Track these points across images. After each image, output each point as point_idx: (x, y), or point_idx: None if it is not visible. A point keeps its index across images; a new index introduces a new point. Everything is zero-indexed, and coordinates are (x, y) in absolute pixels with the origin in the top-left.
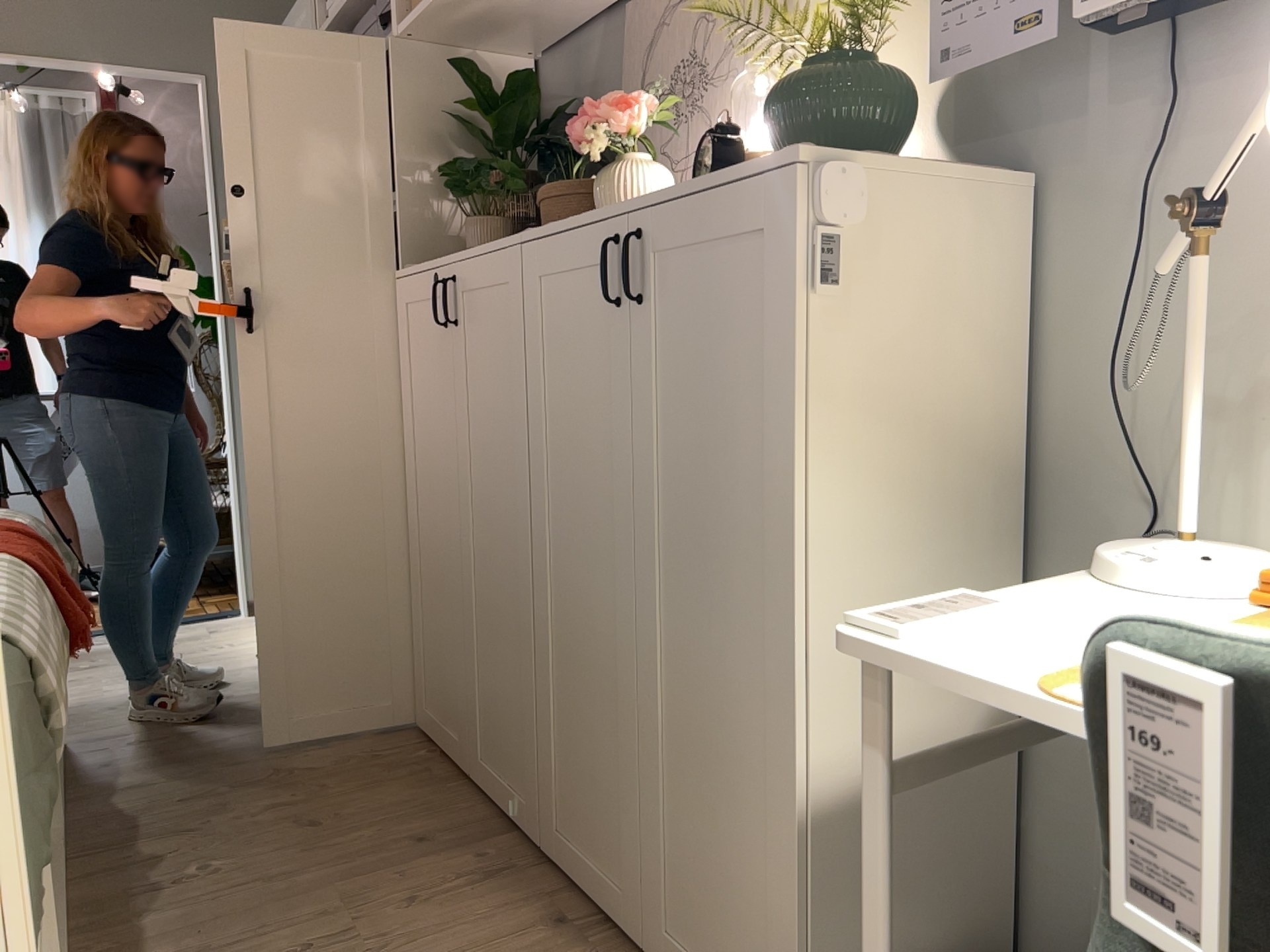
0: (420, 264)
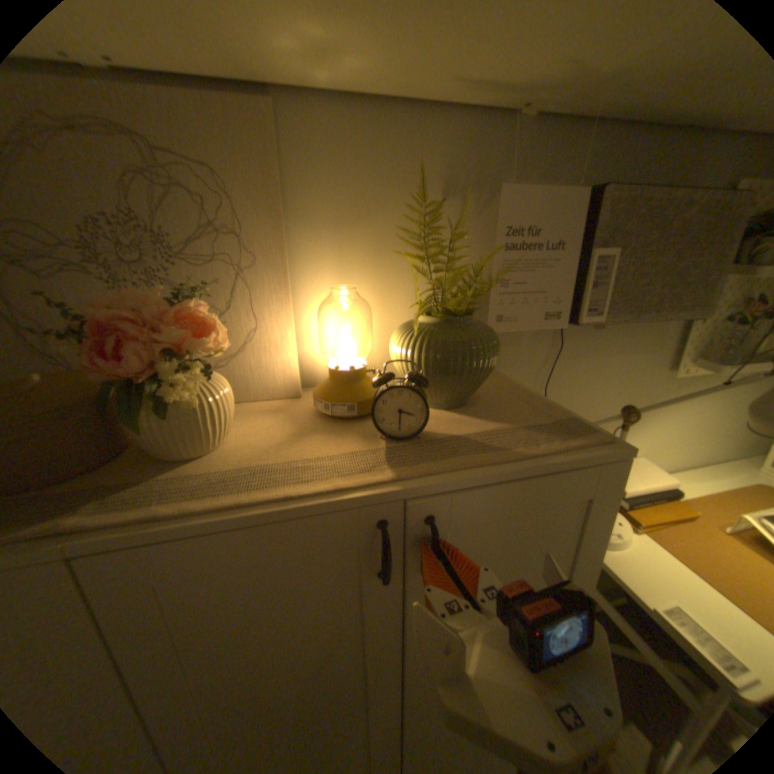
0: None
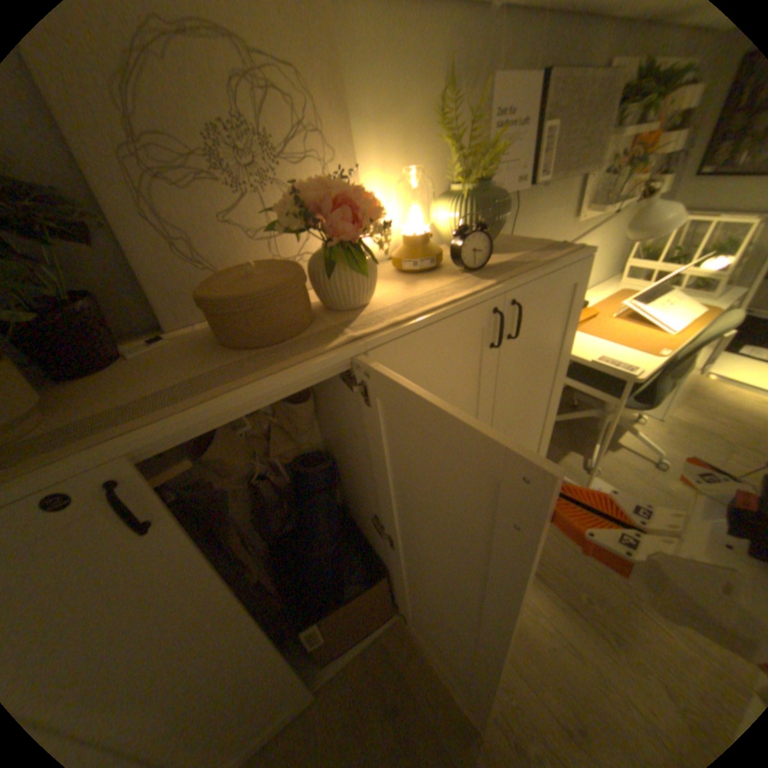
0: None
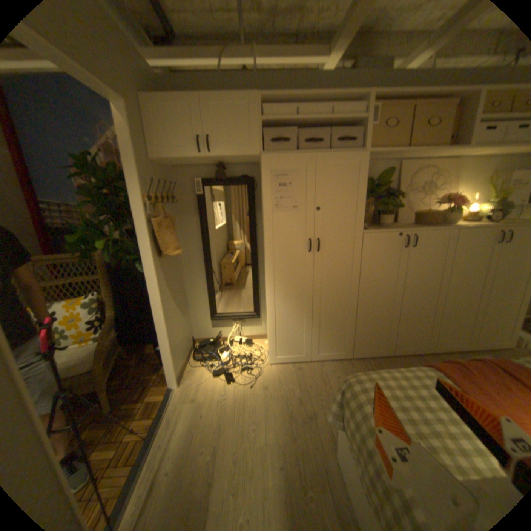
0: (383, 230)
